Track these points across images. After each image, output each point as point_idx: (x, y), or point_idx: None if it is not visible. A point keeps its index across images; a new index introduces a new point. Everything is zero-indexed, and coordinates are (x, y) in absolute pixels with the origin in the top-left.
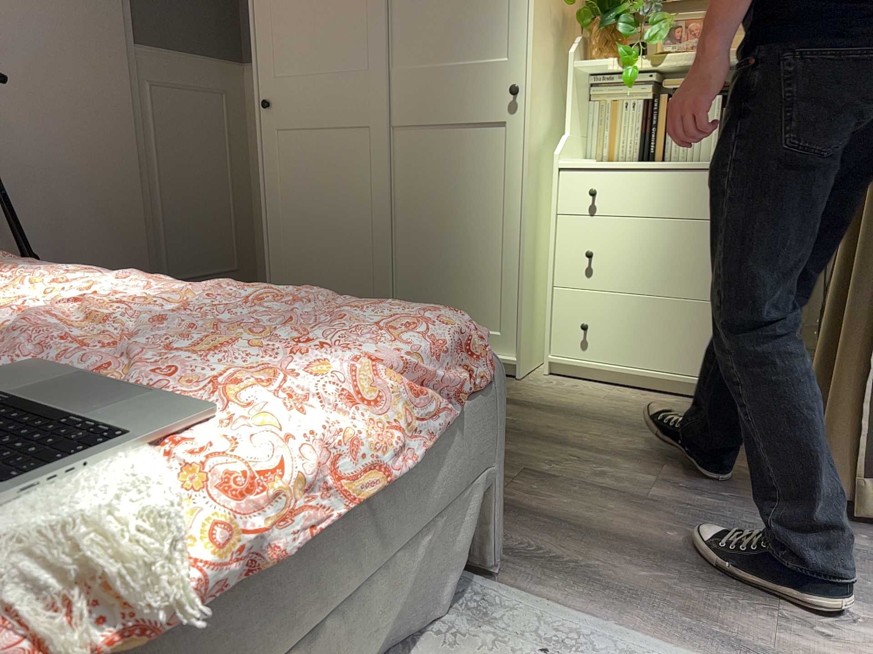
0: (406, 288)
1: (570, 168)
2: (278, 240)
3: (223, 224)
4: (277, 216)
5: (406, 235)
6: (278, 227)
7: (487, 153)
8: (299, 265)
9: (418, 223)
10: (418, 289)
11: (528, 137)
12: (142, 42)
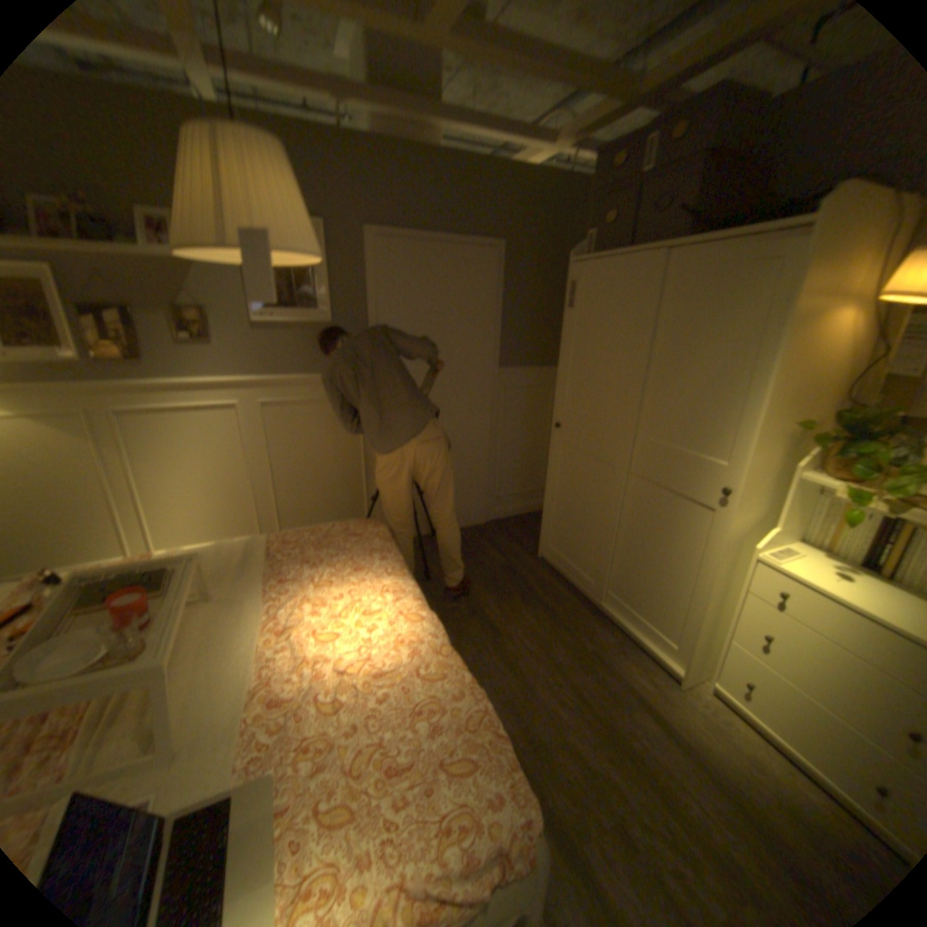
0: (619, 577)
1: (769, 565)
2: (551, 505)
3: (535, 464)
4: (552, 491)
5: (625, 545)
6: (552, 498)
7: (695, 523)
8: (559, 525)
9: (635, 541)
10: (626, 582)
11: (730, 532)
12: (502, 365)
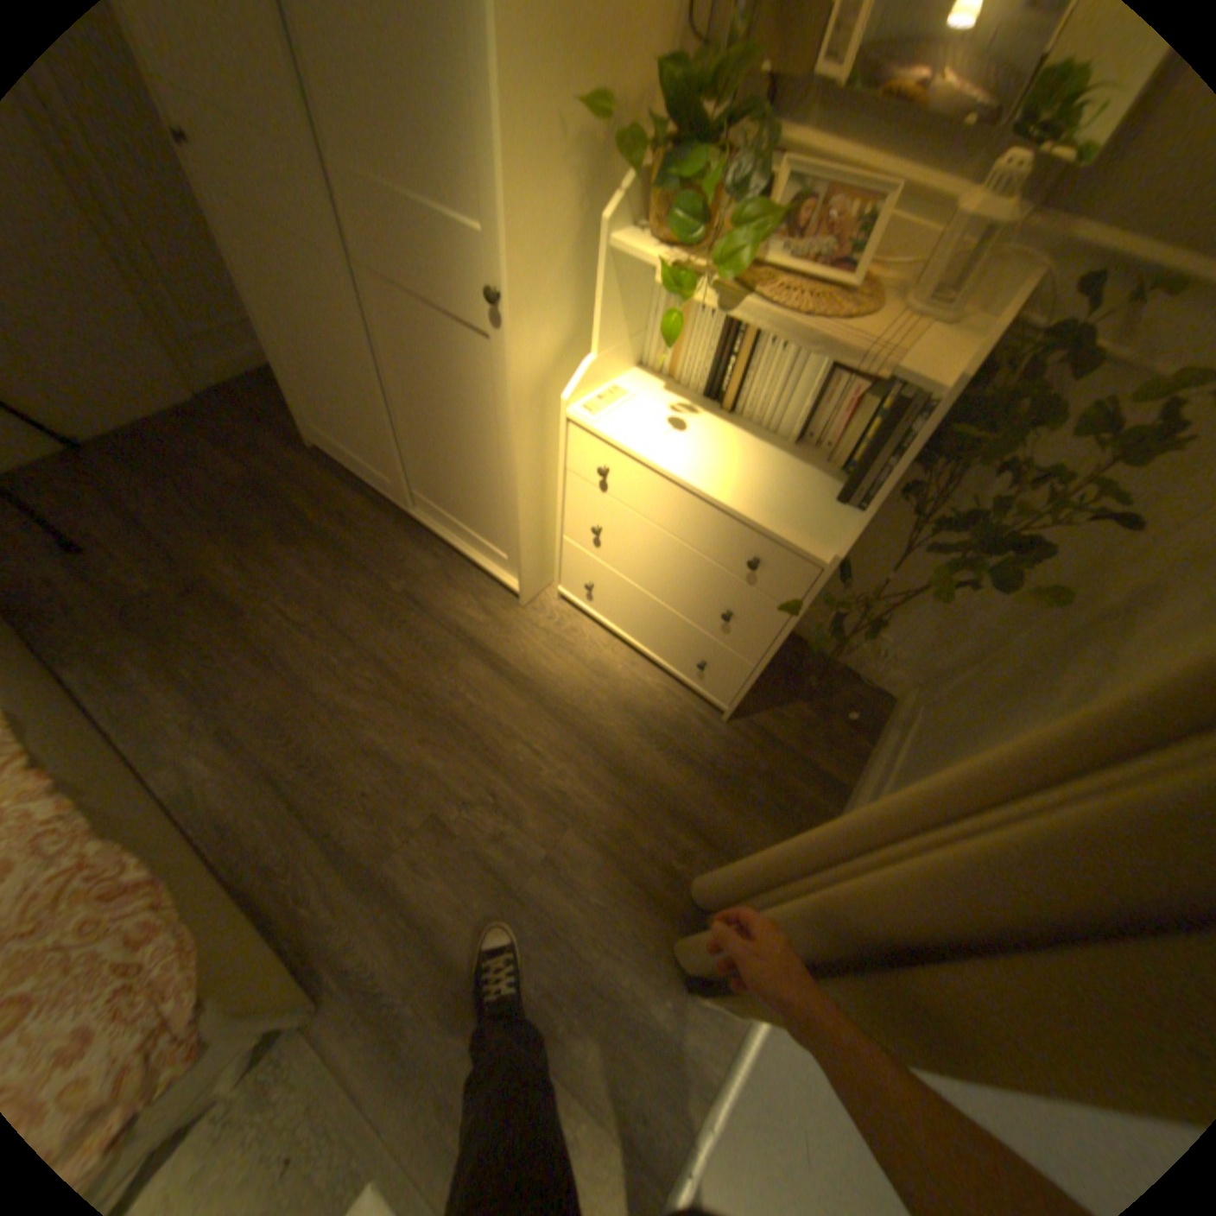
0: (417, 469)
1: (581, 426)
2: (277, 350)
3: None
4: (264, 320)
5: (405, 415)
6: (271, 335)
7: (473, 366)
8: (308, 390)
9: (413, 408)
10: (428, 476)
11: (513, 381)
12: None
